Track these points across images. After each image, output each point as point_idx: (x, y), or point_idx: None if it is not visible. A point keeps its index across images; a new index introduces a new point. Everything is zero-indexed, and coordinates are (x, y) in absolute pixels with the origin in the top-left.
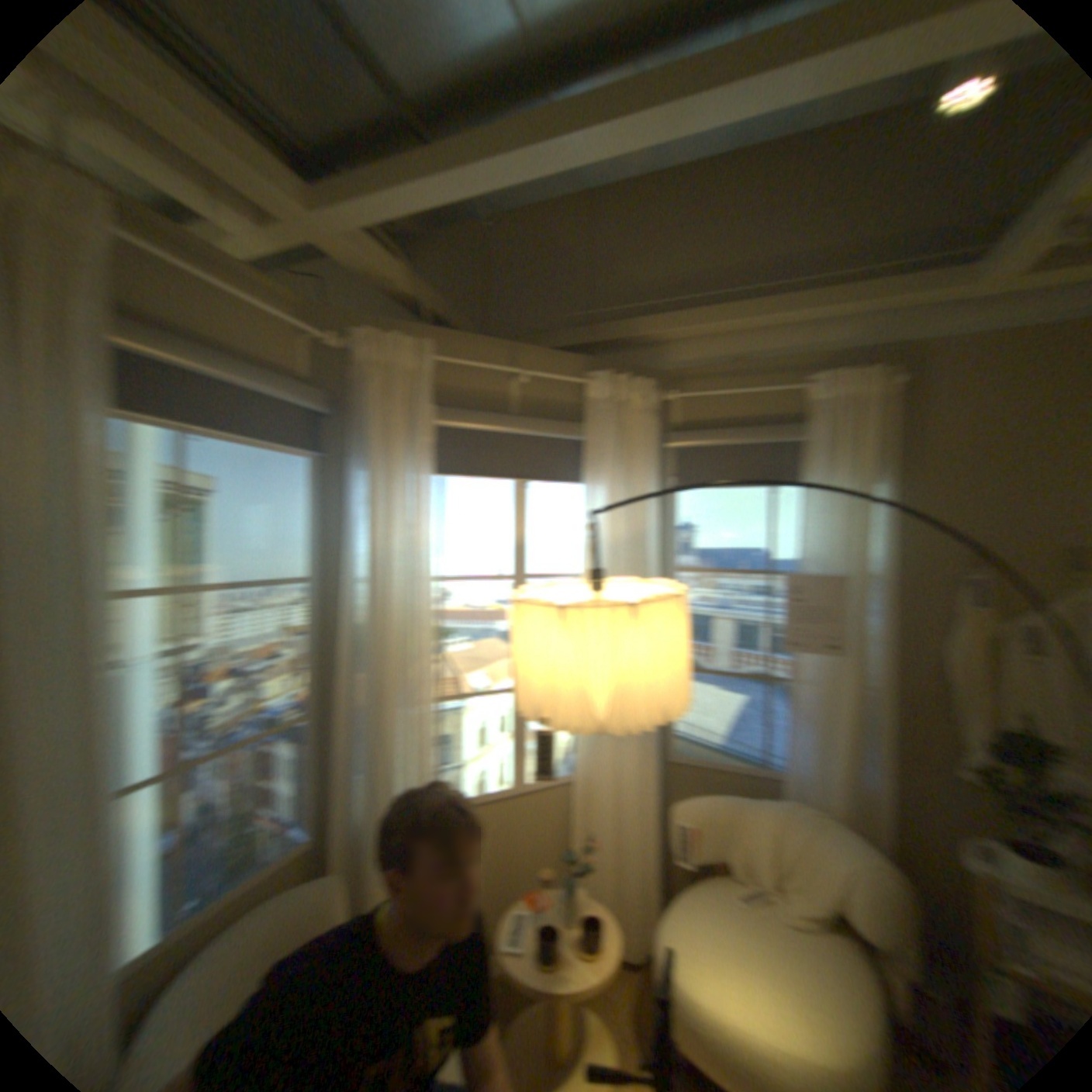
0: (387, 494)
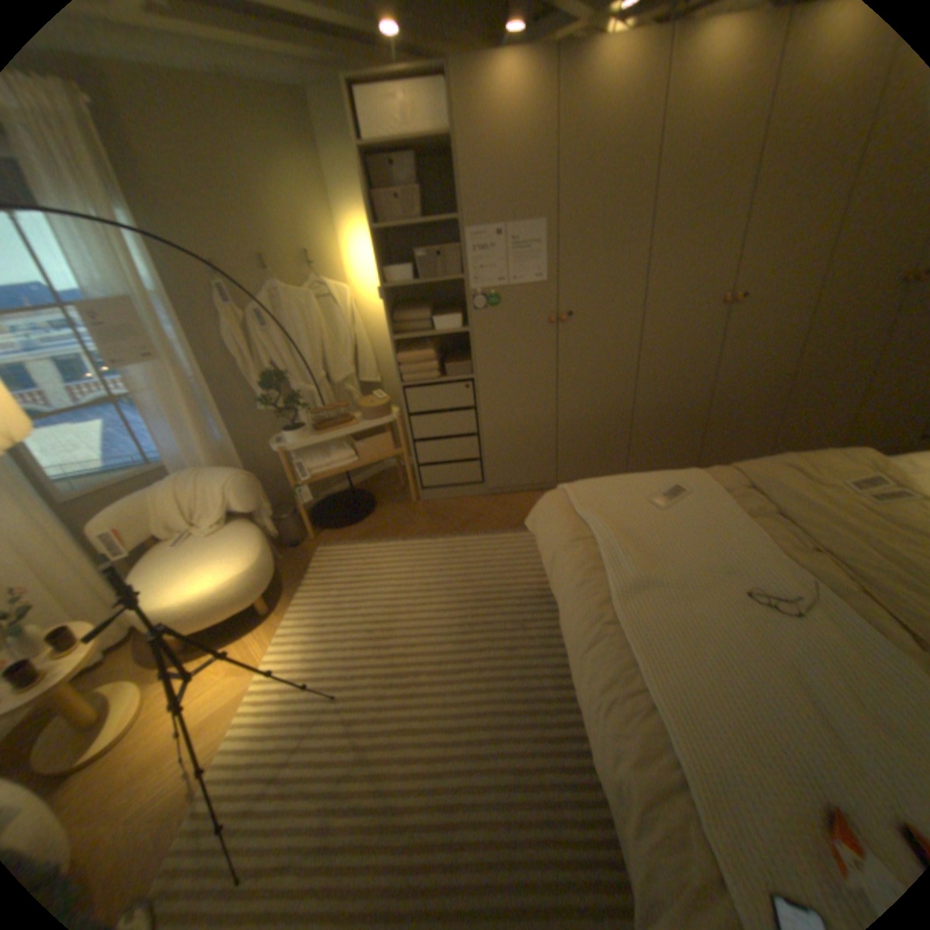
0: None
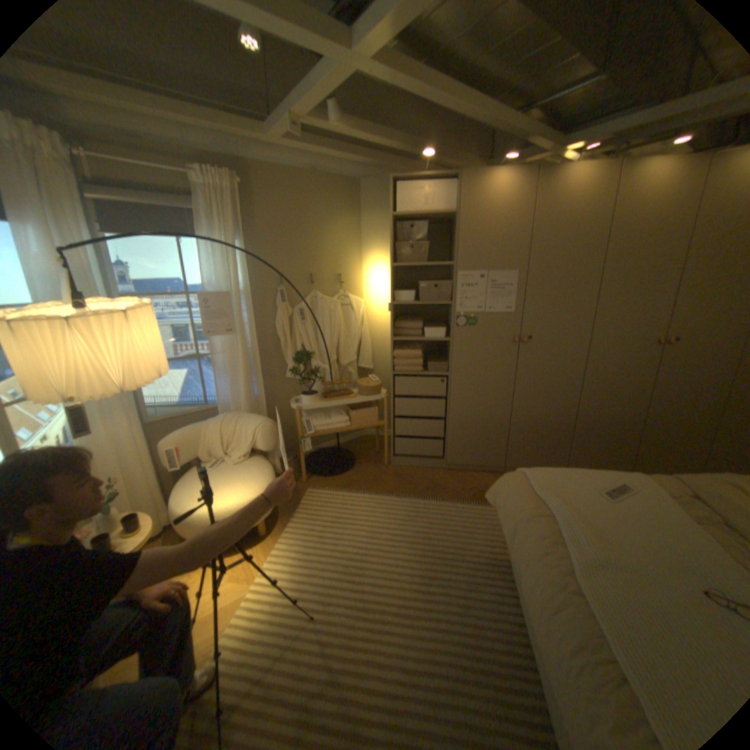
0: None
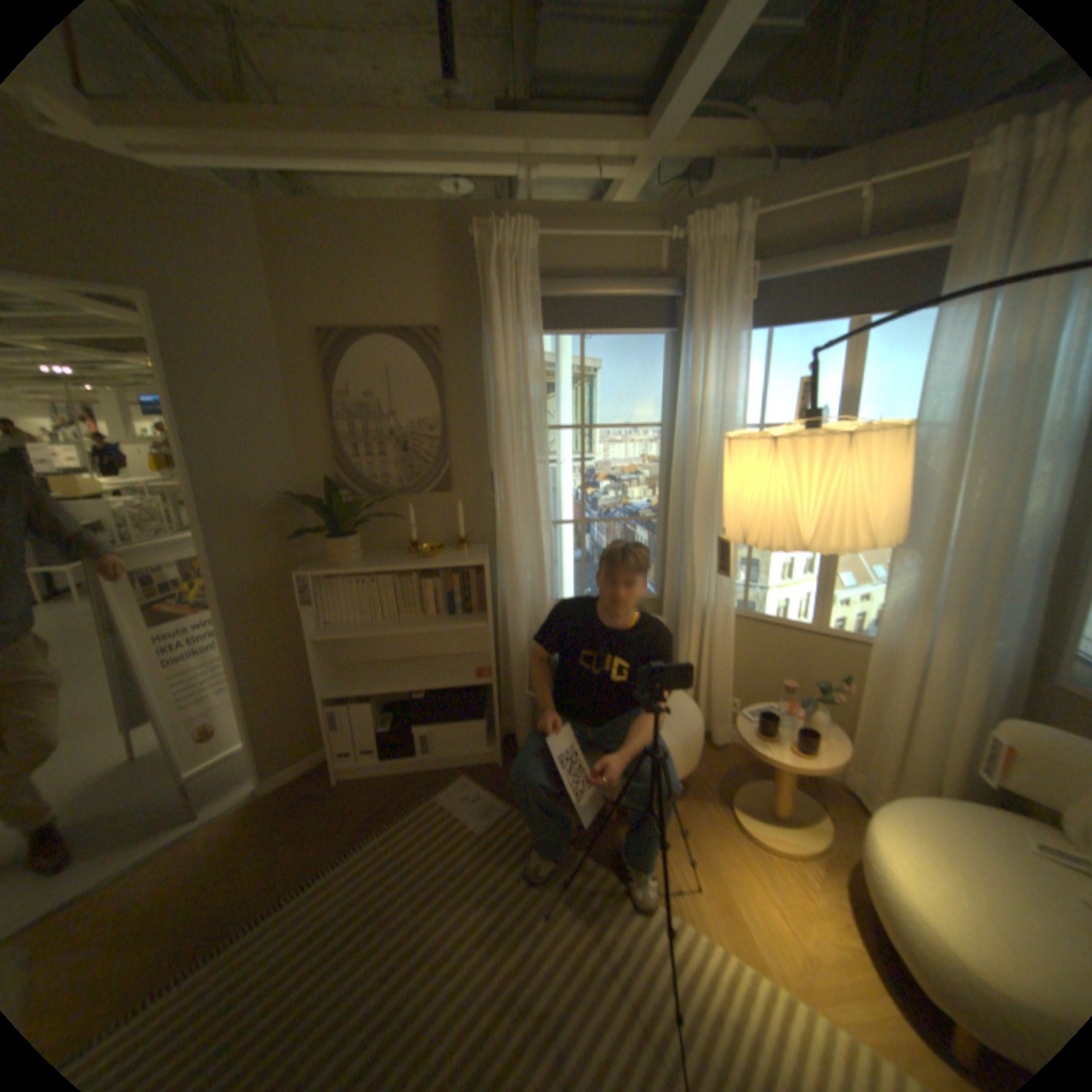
0: (705, 355)
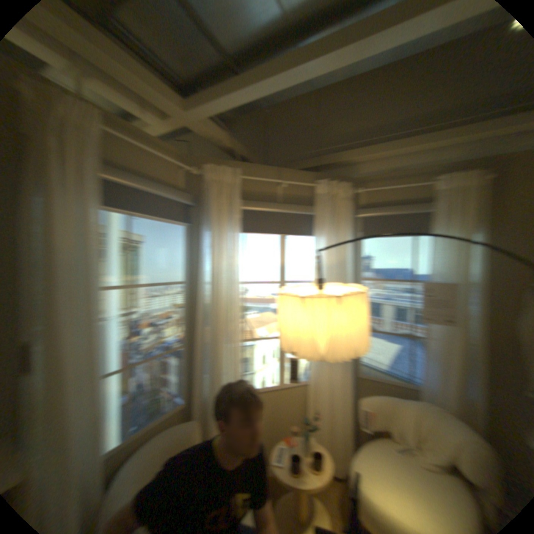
0: (220, 242)
